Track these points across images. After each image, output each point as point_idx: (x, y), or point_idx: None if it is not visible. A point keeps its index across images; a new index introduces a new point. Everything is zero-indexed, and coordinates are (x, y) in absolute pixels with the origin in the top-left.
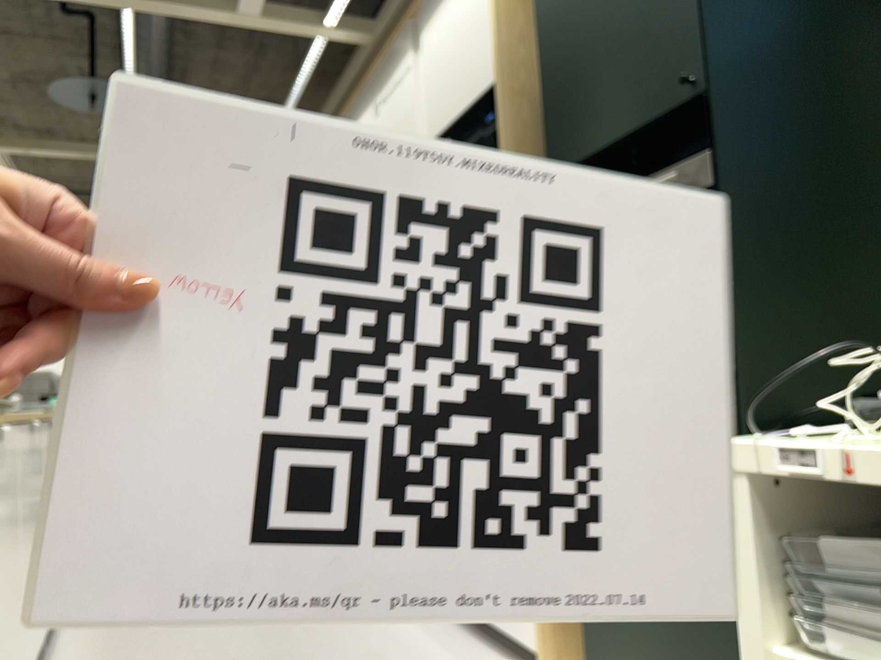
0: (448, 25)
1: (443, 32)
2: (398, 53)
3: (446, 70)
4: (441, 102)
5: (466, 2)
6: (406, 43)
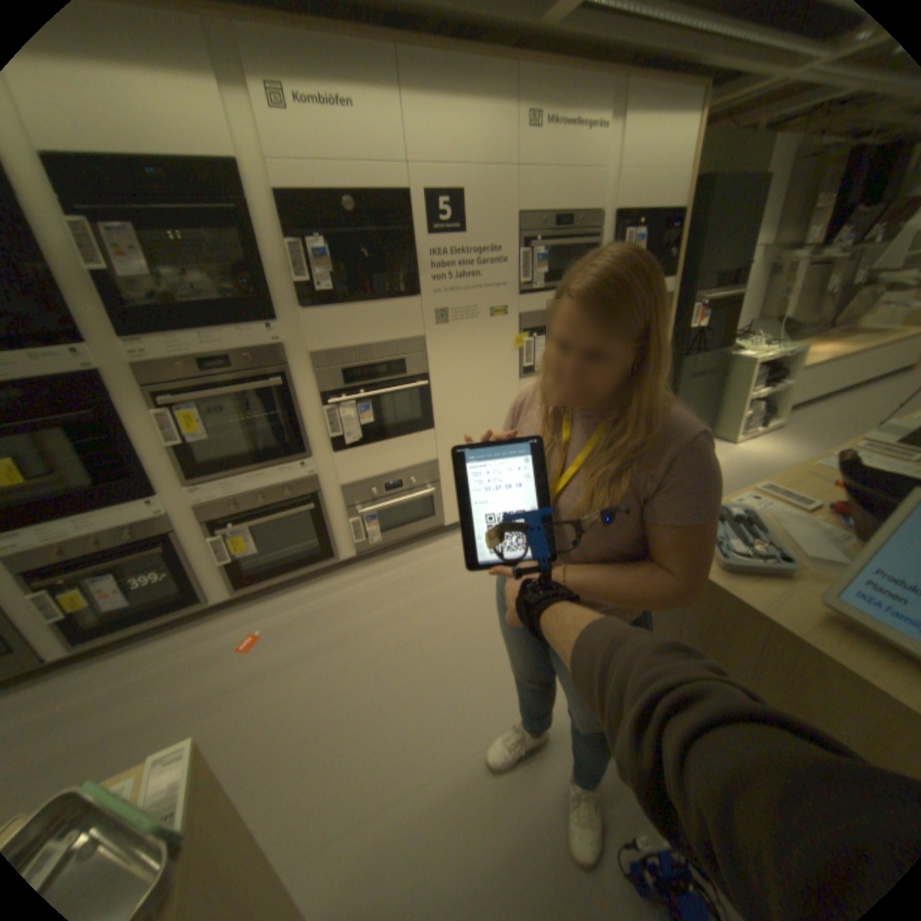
0: (656, 133)
1: (650, 133)
2: (588, 91)
3: (646, 165)
4: (637, 185)
5: (675, 135)
6: (602, 93)
